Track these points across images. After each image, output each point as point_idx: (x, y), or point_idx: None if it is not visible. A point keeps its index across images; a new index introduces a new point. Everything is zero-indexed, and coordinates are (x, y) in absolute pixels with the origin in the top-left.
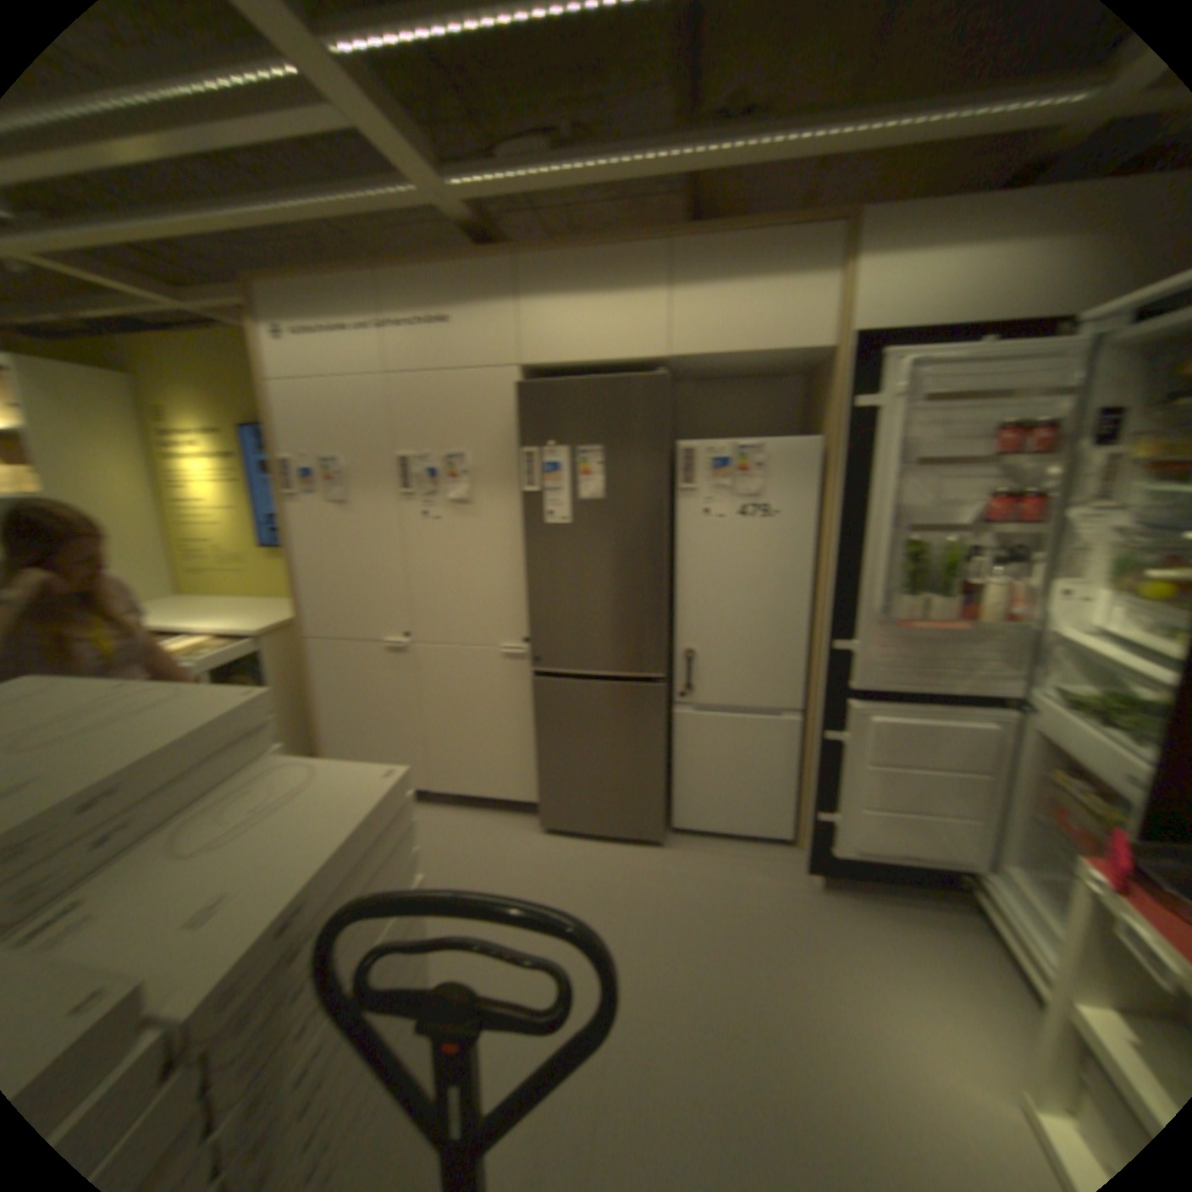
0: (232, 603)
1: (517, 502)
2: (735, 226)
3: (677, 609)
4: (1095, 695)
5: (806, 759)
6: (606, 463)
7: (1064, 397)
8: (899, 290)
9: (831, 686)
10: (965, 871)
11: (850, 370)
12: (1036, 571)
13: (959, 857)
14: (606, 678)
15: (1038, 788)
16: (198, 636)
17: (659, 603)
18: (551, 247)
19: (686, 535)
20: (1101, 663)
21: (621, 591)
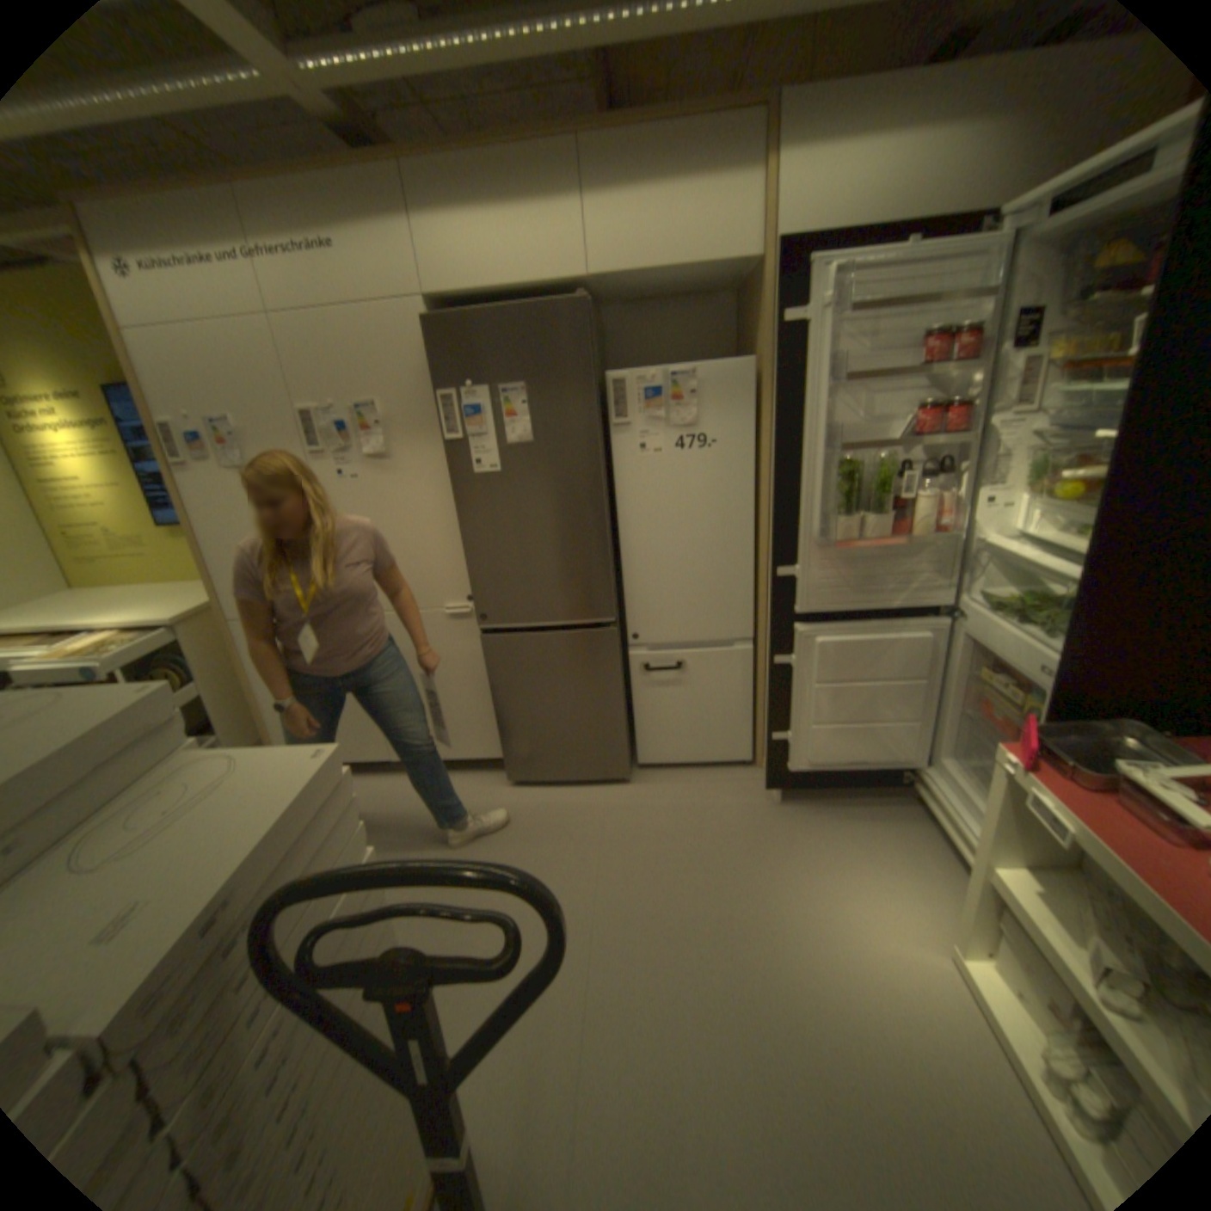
0: (145, 590)
1: (444, 451)
2: (648, 117)
3: (624, 551)
4: (1015, 595)
5: (760, 685)
6: (534, 401)
7: (990, 299)
8: (825, 187)
9: (778, 612)
10: (907, 768)
11: (780, 281)
12: (964, 480)
13: (900, 756)
14: (559, 628)
15: (967, 686)
16: (109, 629)
17: (605, 546)
18: (443, 148)
19: (626, 473)
20: (1021, 565)
21: (565, 538)
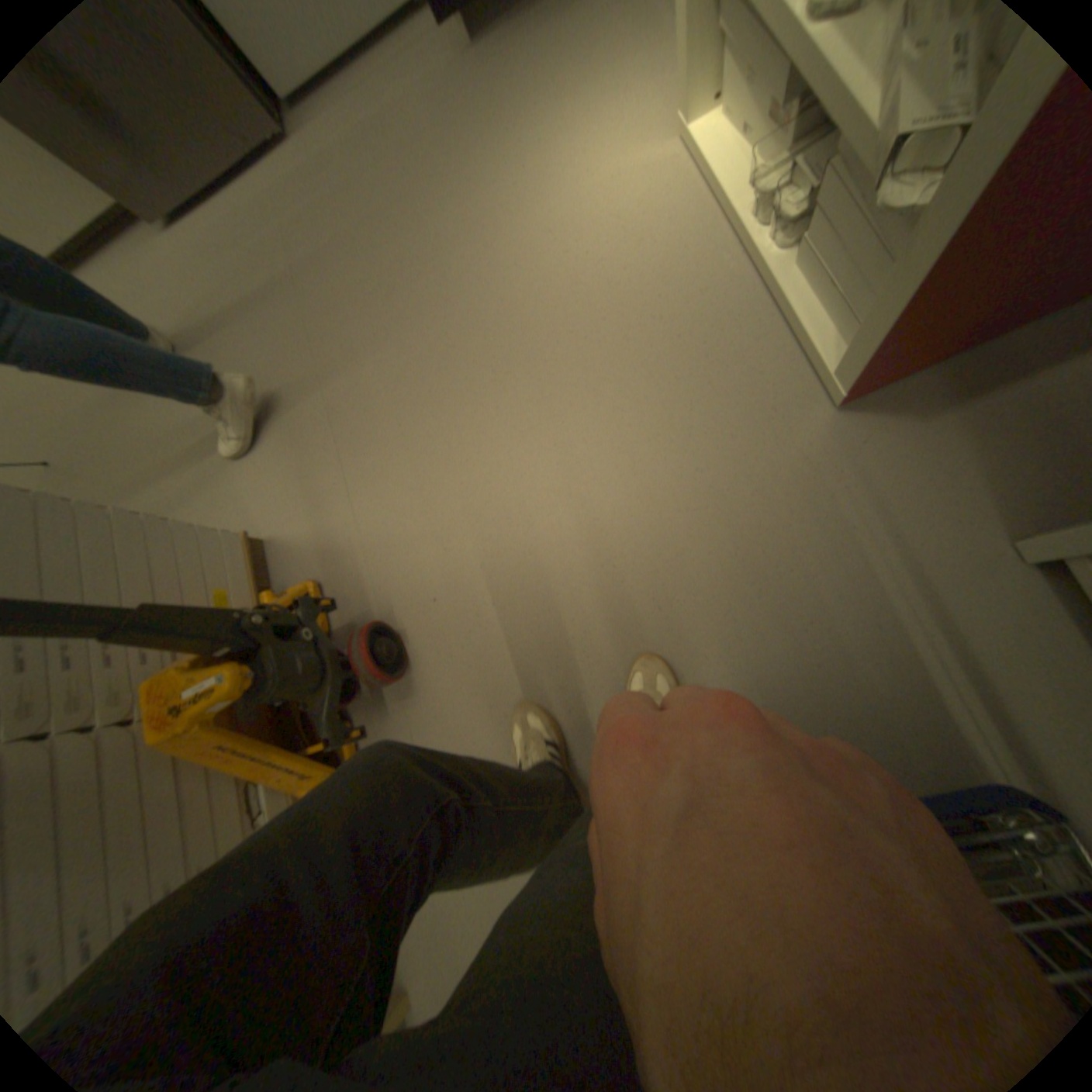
0: None
1: None
2: None
3: None
4: None
5: None
6: None
7: None
8: None
9: None
10: None
11: None
12: None
13: None
14: None
15: None
16: None
17: None
18: None
19: None
20: None
21: None
